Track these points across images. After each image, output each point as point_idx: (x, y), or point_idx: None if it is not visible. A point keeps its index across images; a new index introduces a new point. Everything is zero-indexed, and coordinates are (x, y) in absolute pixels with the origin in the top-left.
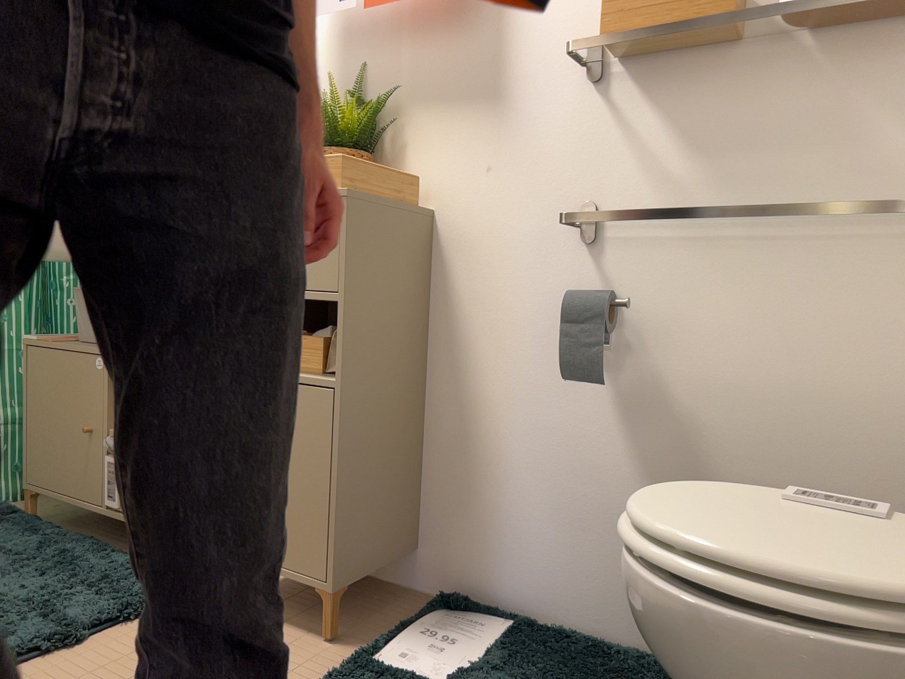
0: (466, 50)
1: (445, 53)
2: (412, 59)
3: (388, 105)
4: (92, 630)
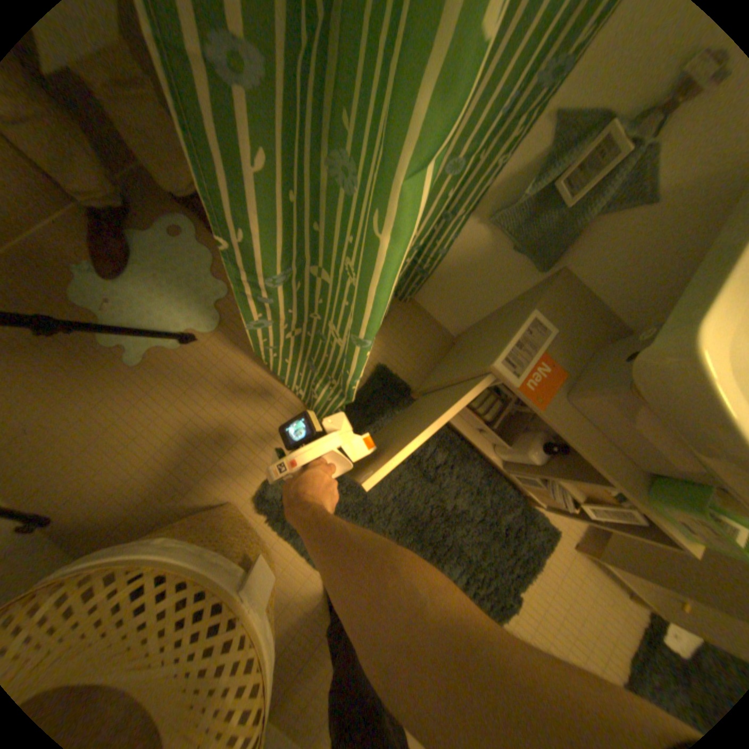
0: None
1: None
2: None
3: None
4: (529, 603)
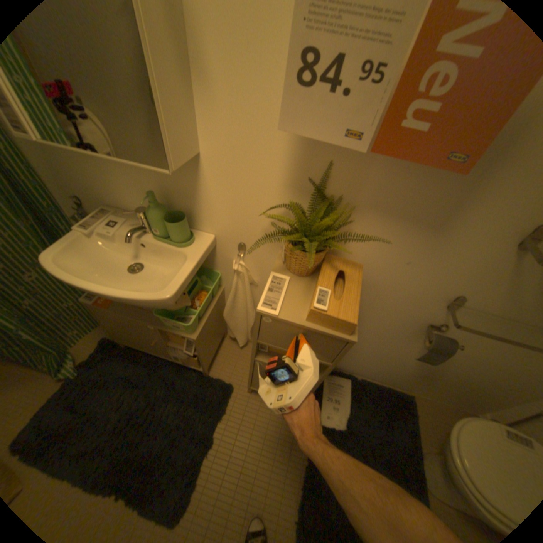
0: (435, 187)
1: (415, 182)
2: (382, 175)
3: (346, 200)
4: (216, 437)
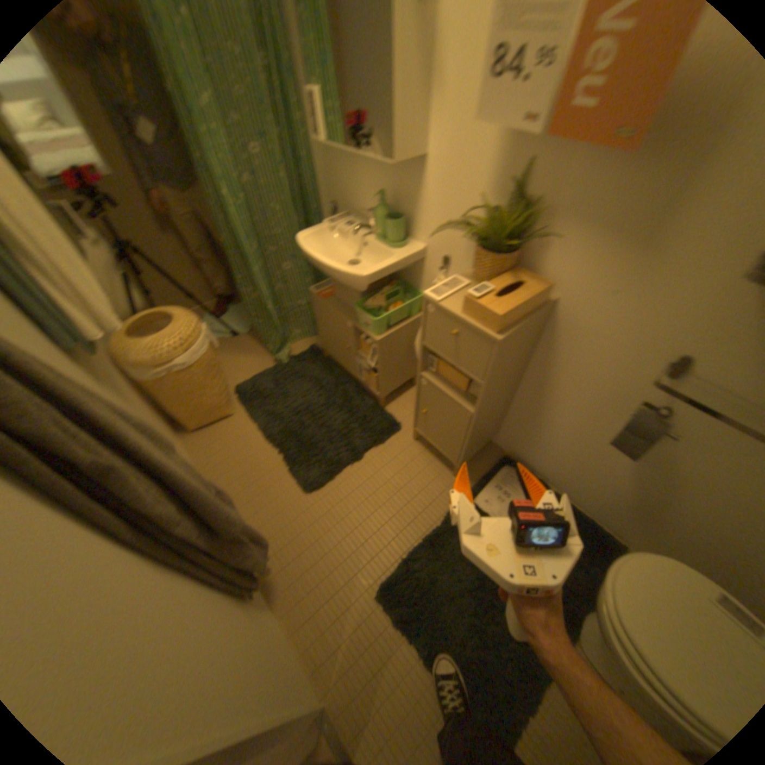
0: (643, 183)
1: (620, 178)
2: (584, 170)
3: (548, 203)
4: (368, 455)
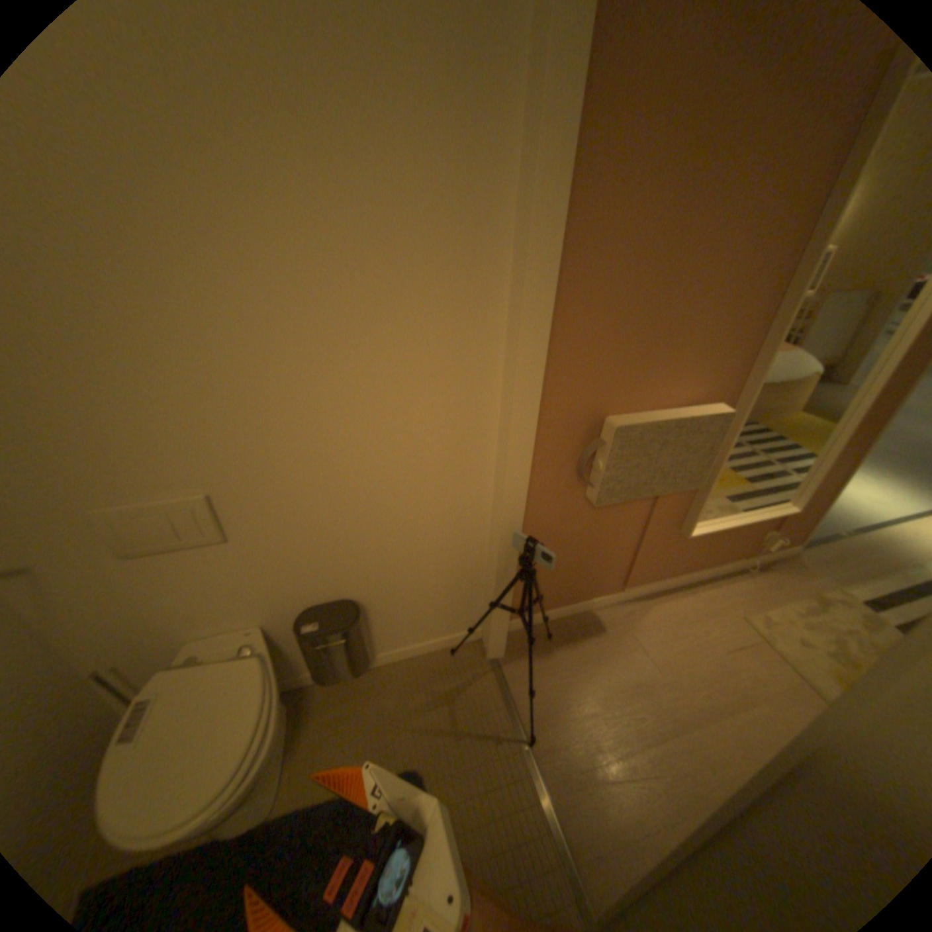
0: None
1: None
2: None
3: None
4: None
